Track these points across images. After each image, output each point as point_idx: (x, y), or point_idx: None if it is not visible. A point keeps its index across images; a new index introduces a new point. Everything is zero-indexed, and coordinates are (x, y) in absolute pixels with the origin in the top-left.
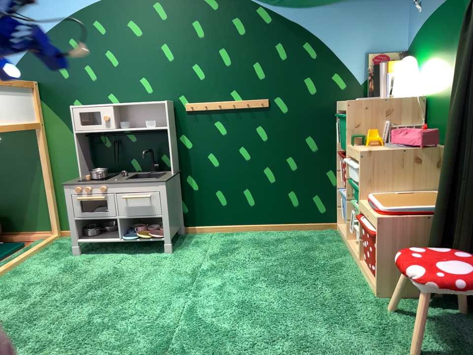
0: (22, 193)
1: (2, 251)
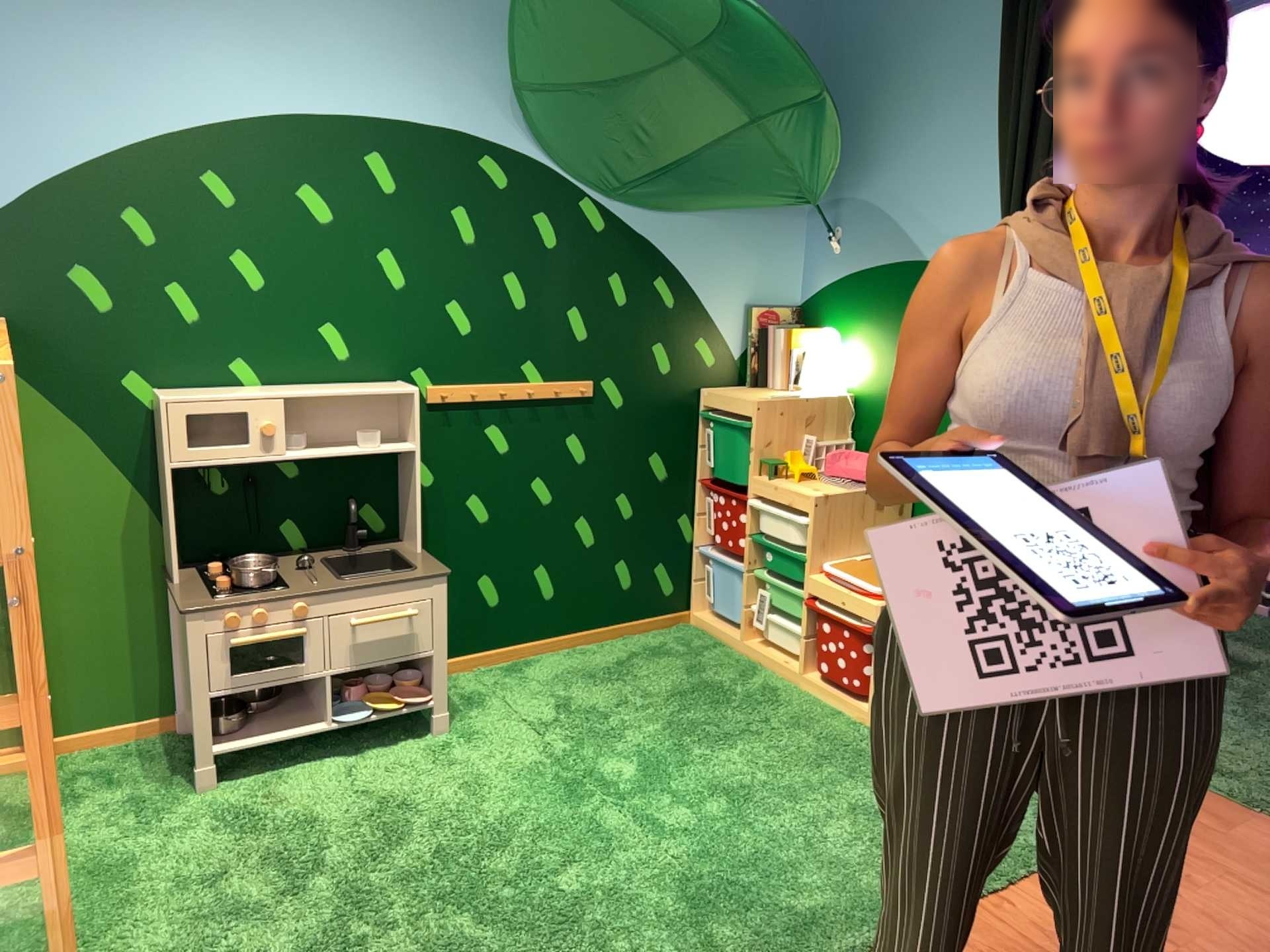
0: None
1: None
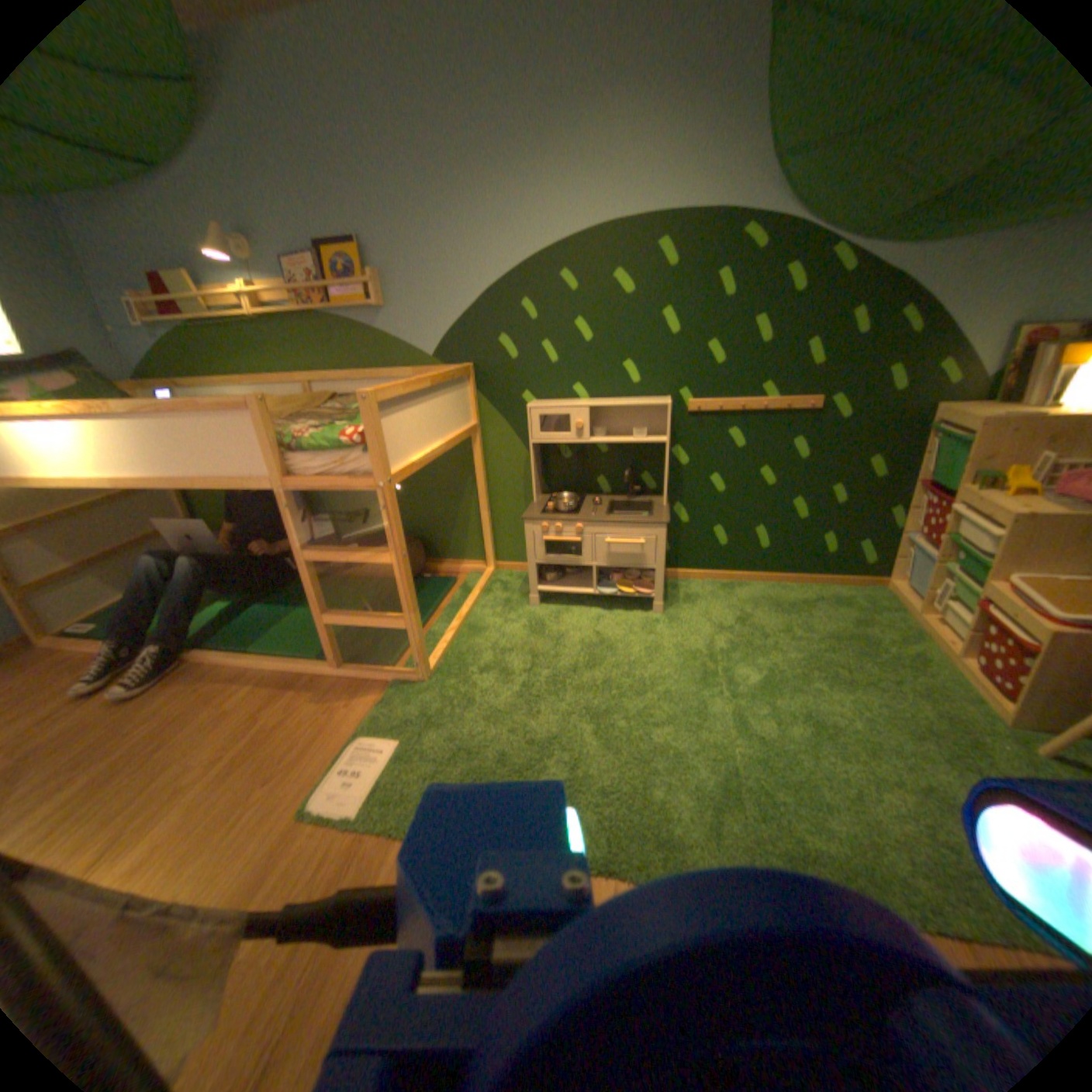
0: (445, 511)
1: (435, 588)
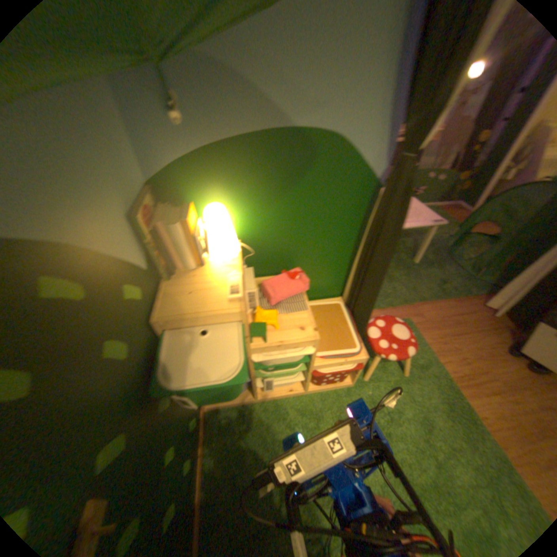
0: None
1: None
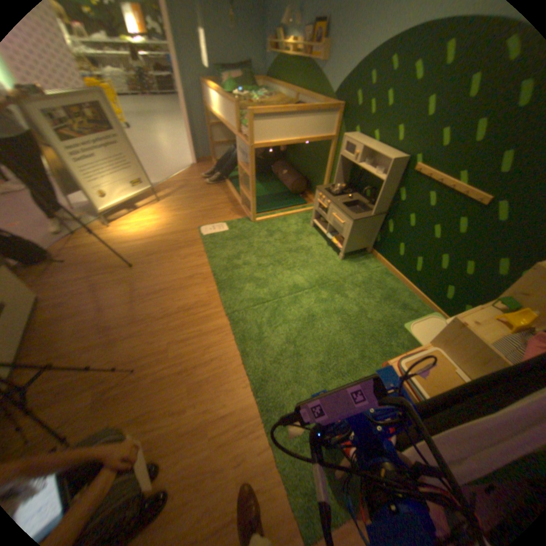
0: (318, 175)
1: (295, 203)
